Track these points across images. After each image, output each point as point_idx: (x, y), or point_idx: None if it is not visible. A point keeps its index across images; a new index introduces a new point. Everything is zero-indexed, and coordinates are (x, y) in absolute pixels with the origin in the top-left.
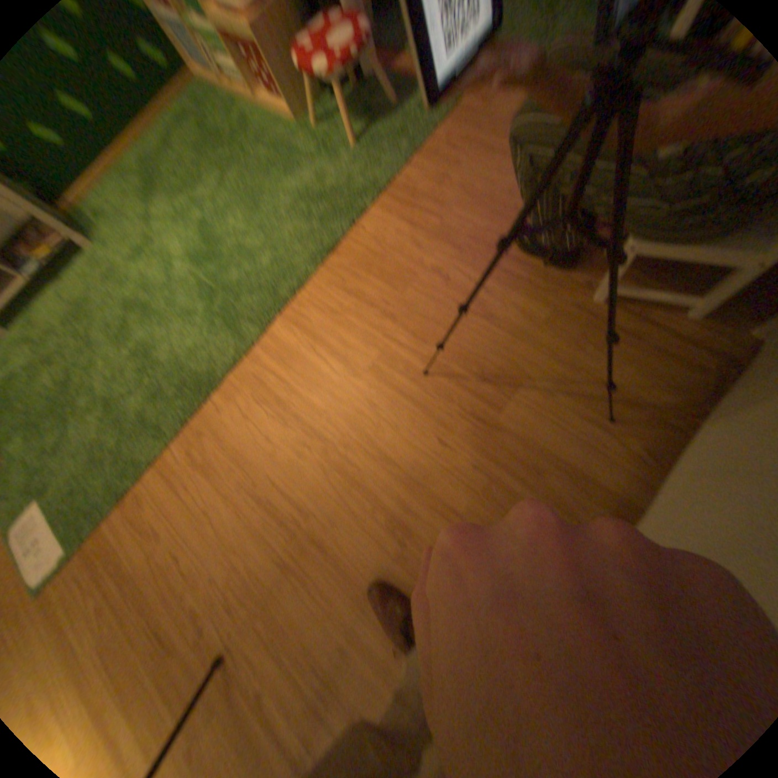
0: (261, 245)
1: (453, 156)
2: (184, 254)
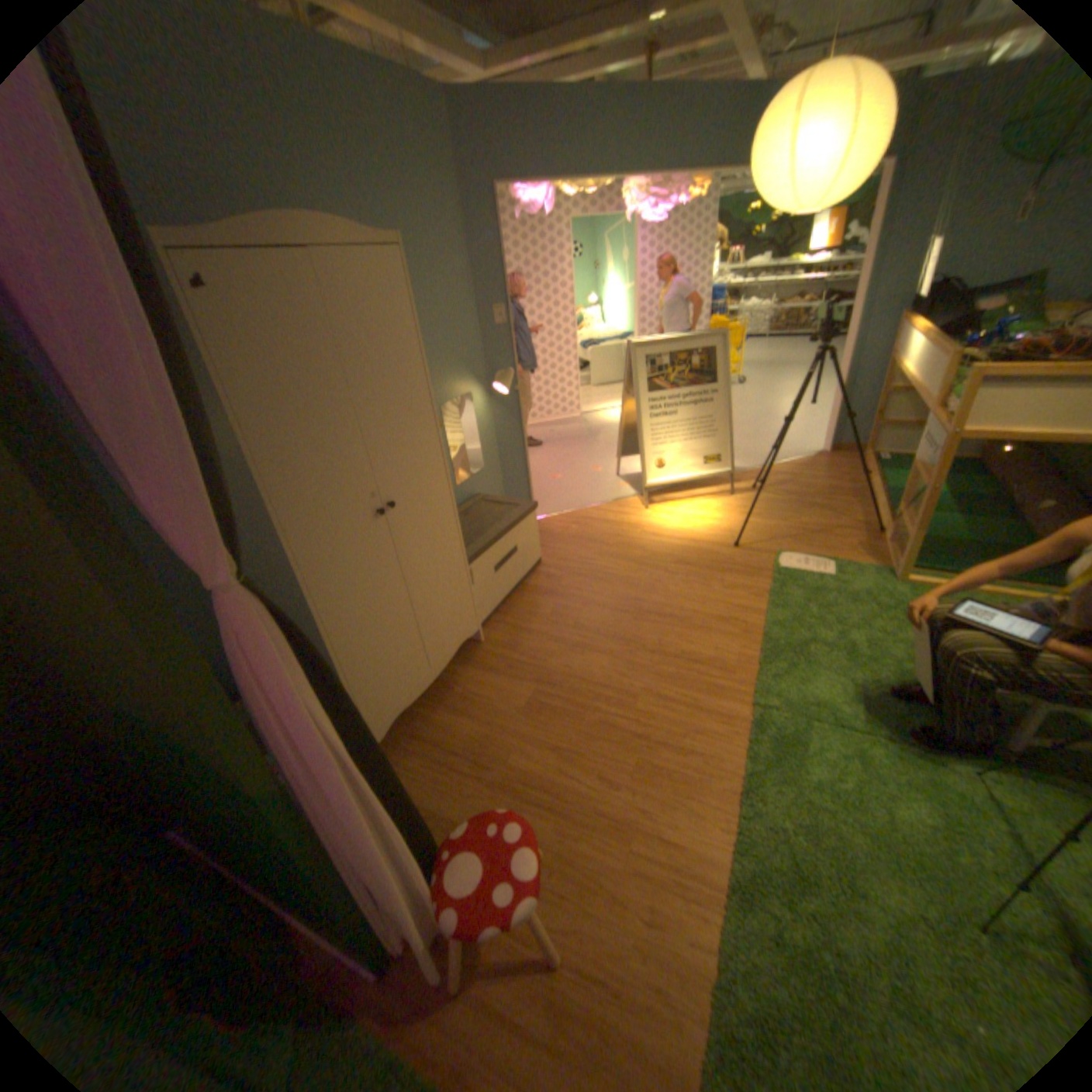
0: (835, 788)
1: (650, 974)
2: (938, 765)
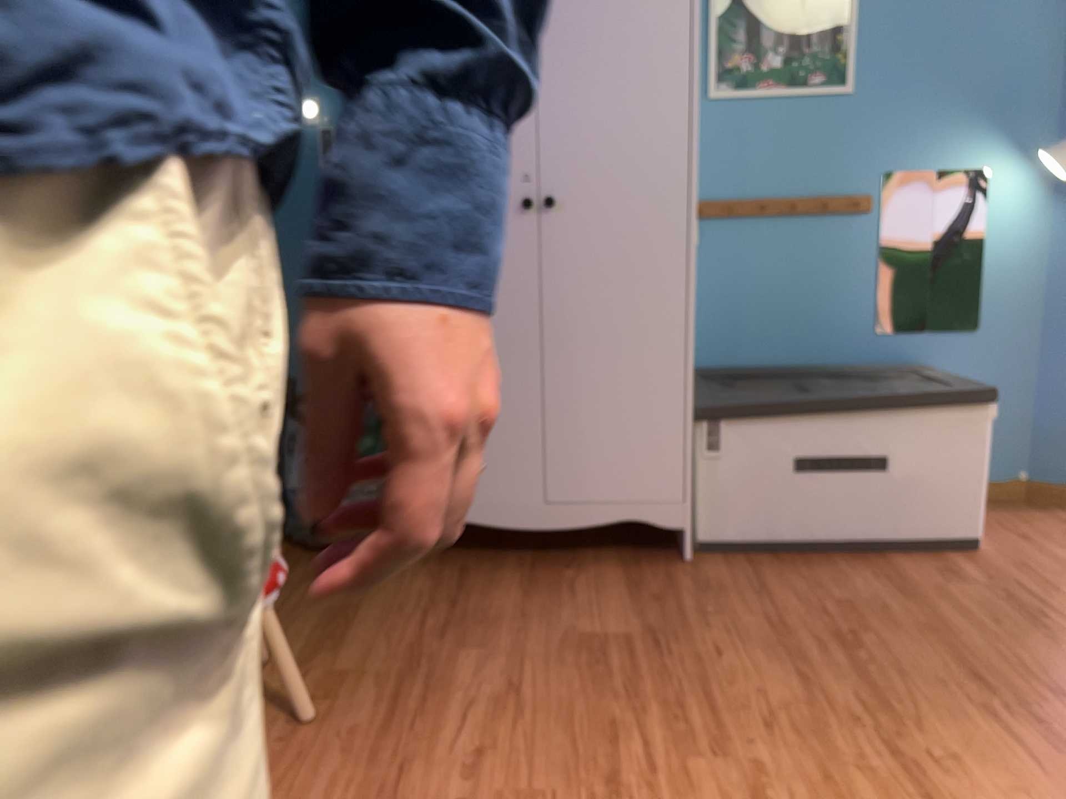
0: None
1: None
2: None
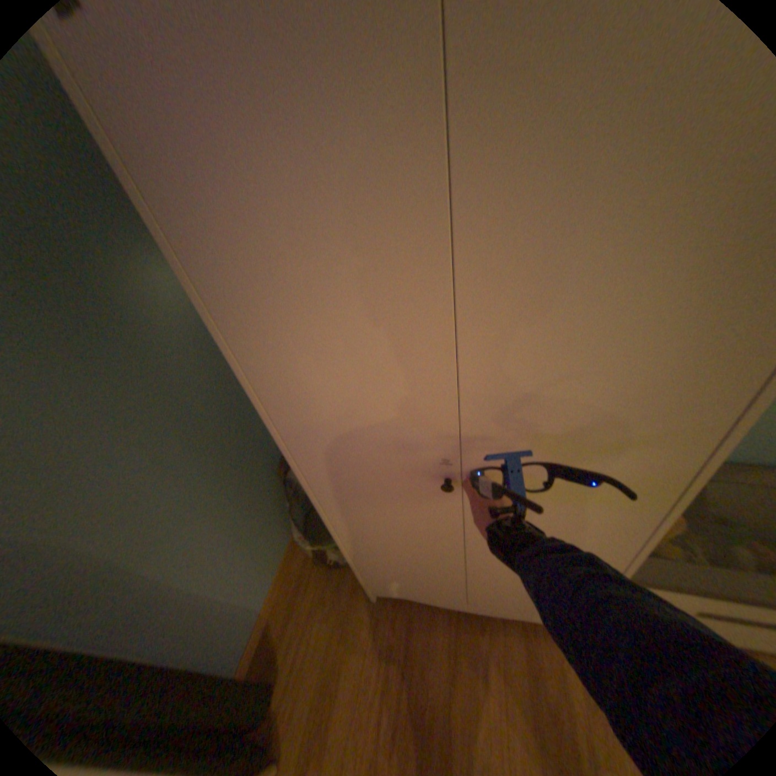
0: None
1: None
2: None
